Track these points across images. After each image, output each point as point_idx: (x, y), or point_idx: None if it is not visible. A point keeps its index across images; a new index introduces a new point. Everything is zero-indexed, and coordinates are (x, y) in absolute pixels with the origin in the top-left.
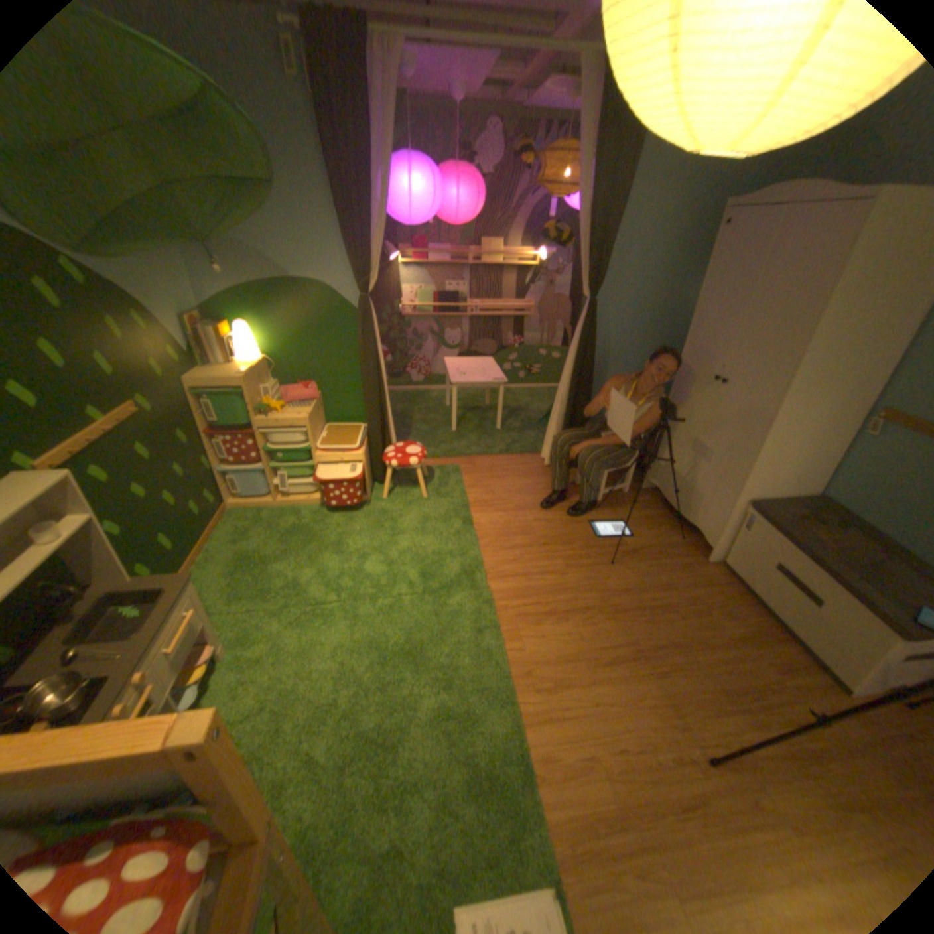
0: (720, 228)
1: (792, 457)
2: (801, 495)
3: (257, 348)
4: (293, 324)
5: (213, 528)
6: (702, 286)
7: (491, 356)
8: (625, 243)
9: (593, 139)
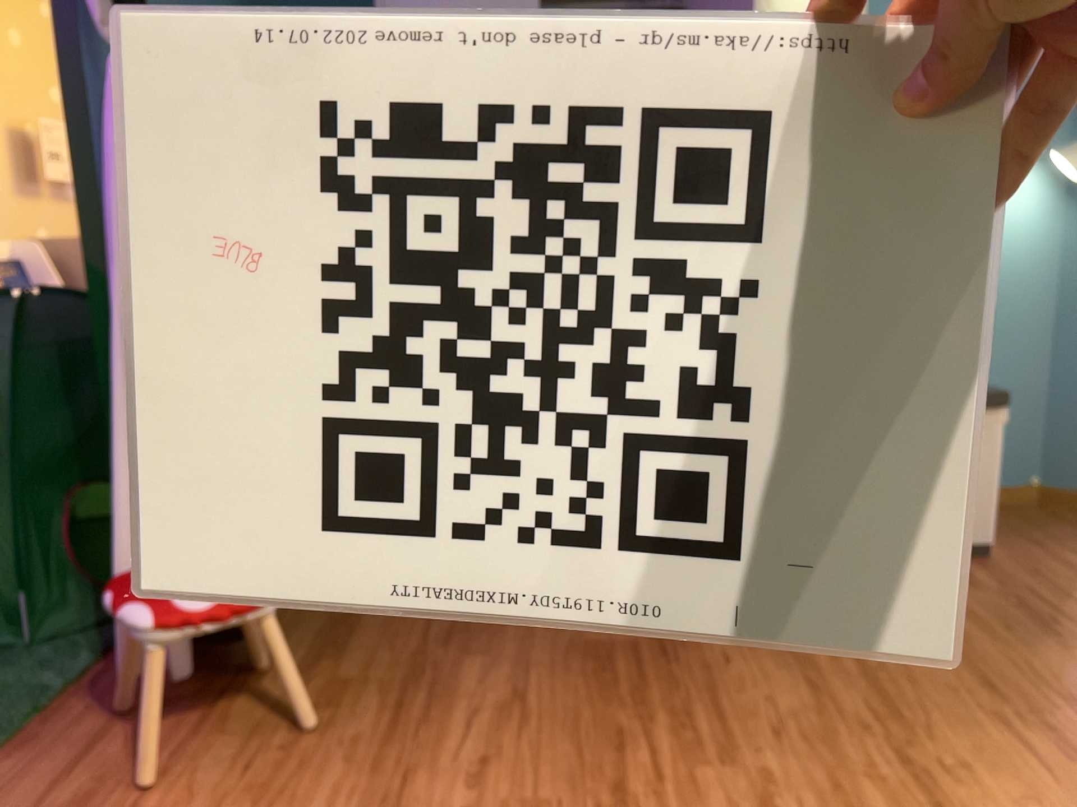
0: None
1: None
2: None
3: None
4: None
5: None
6: None
7: None
8: None
9: None
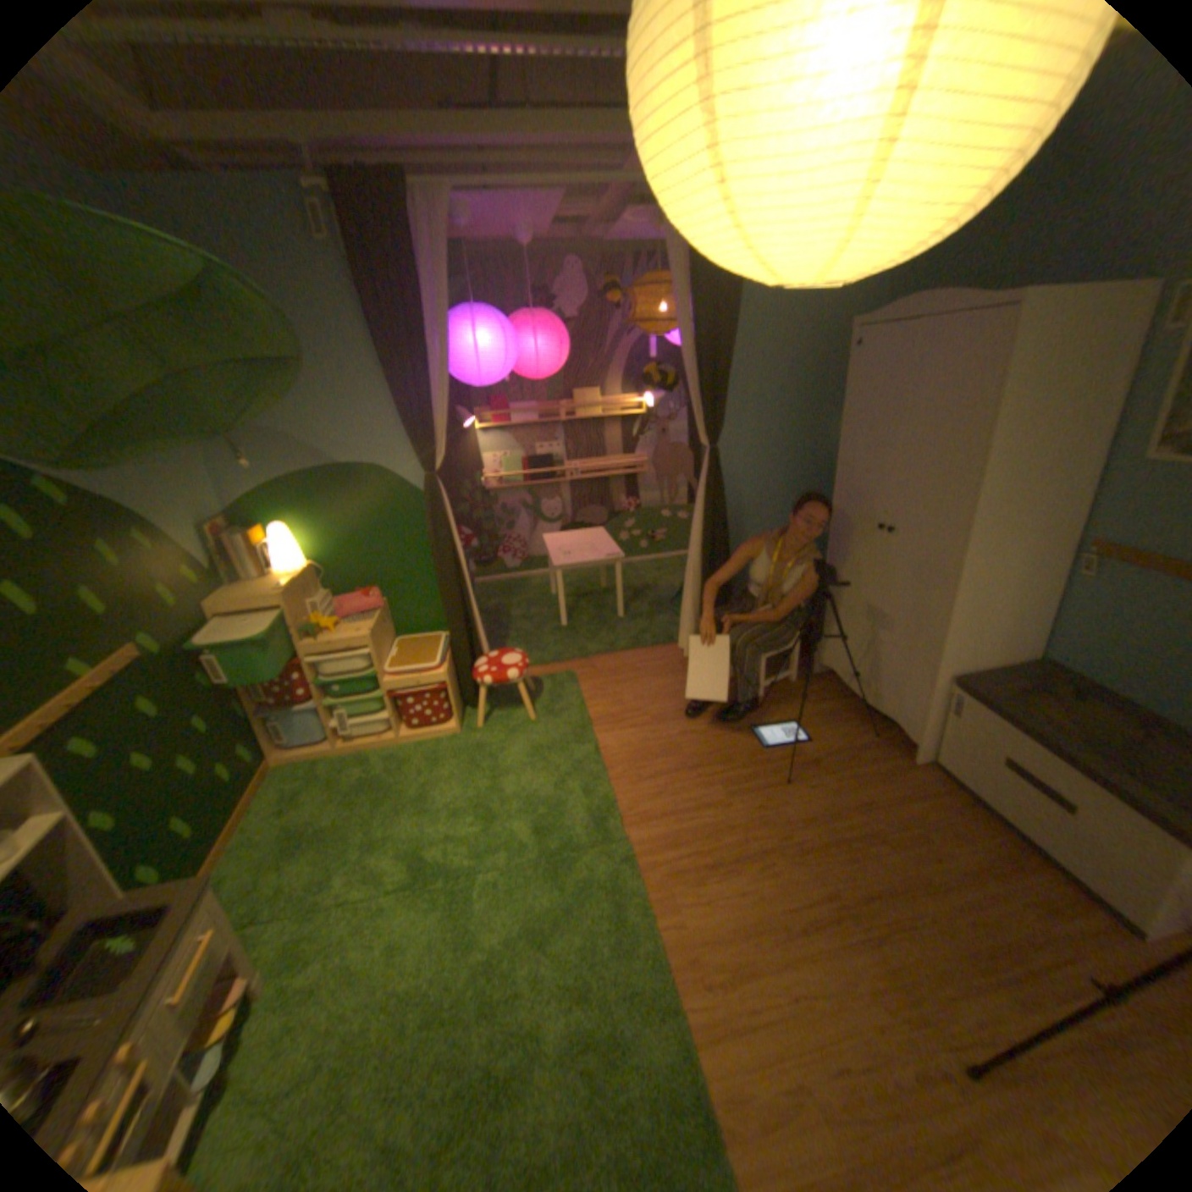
0: (851, 349)
1: (993, 614)
2: (1016, 661)
3: (299, 553)
4: (343, 519)
5: (250, 799)
6: (843, 417)
7: (600, 526)
8: (740, 378)
9: (684, 270)
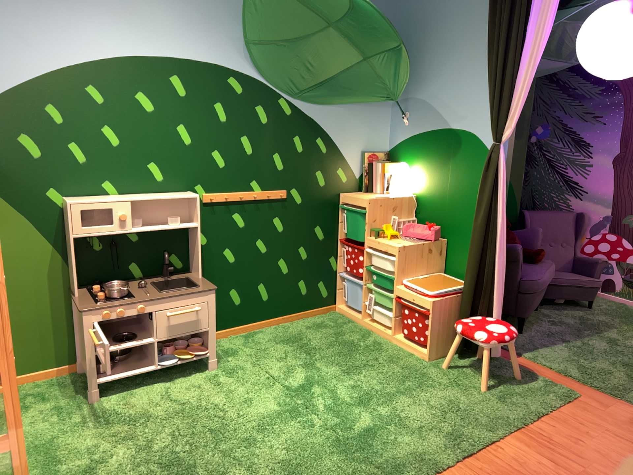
0: None
1: None
2: None
3: (414, 187)
4: (443, 169)
5: (312, 315)
6: None
7: None
8: None
9: None
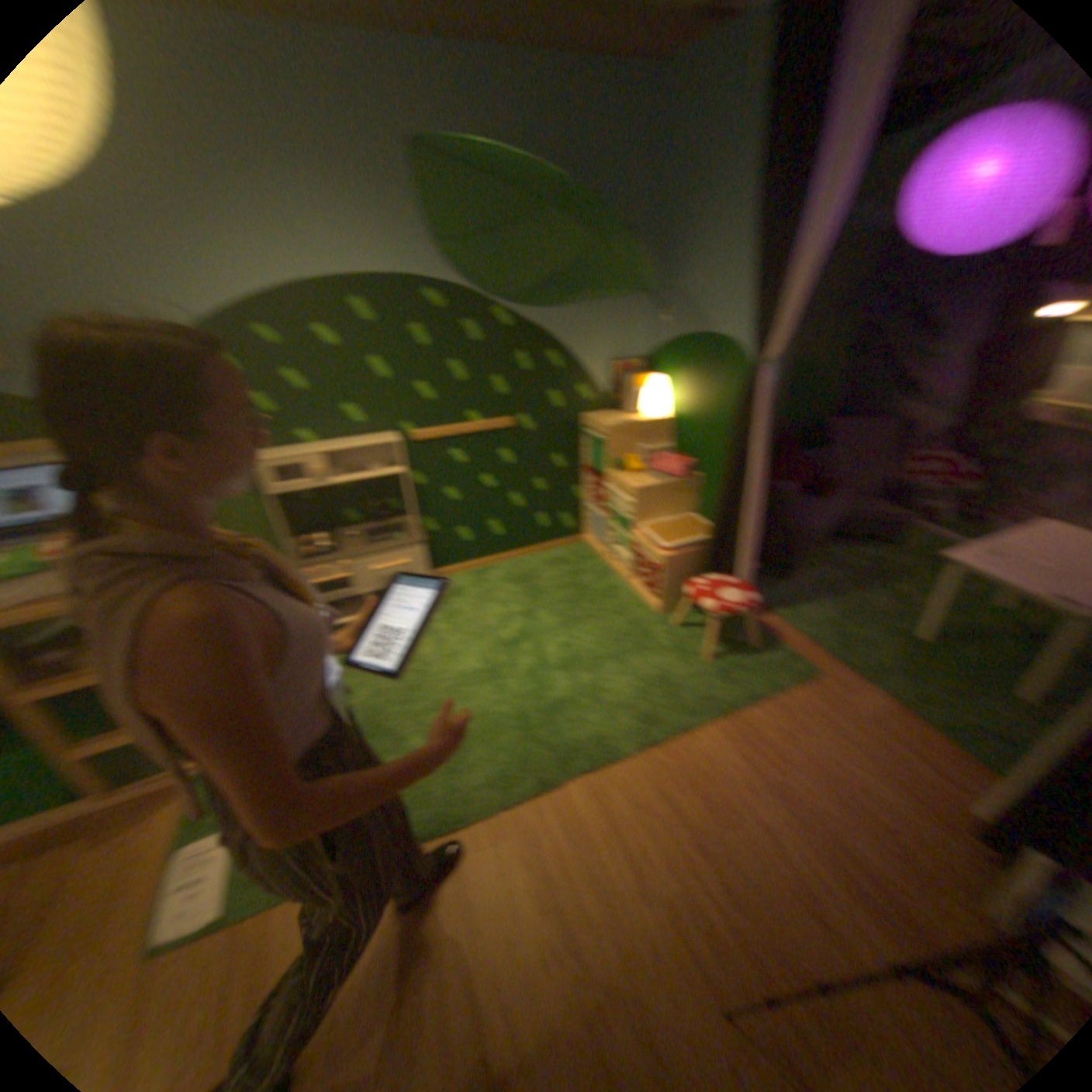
0: None
1: None
2: None
3: (674, 407)
4: (705, 389)
5: (559, 548)
6: None
7: None
8: None
9: None
